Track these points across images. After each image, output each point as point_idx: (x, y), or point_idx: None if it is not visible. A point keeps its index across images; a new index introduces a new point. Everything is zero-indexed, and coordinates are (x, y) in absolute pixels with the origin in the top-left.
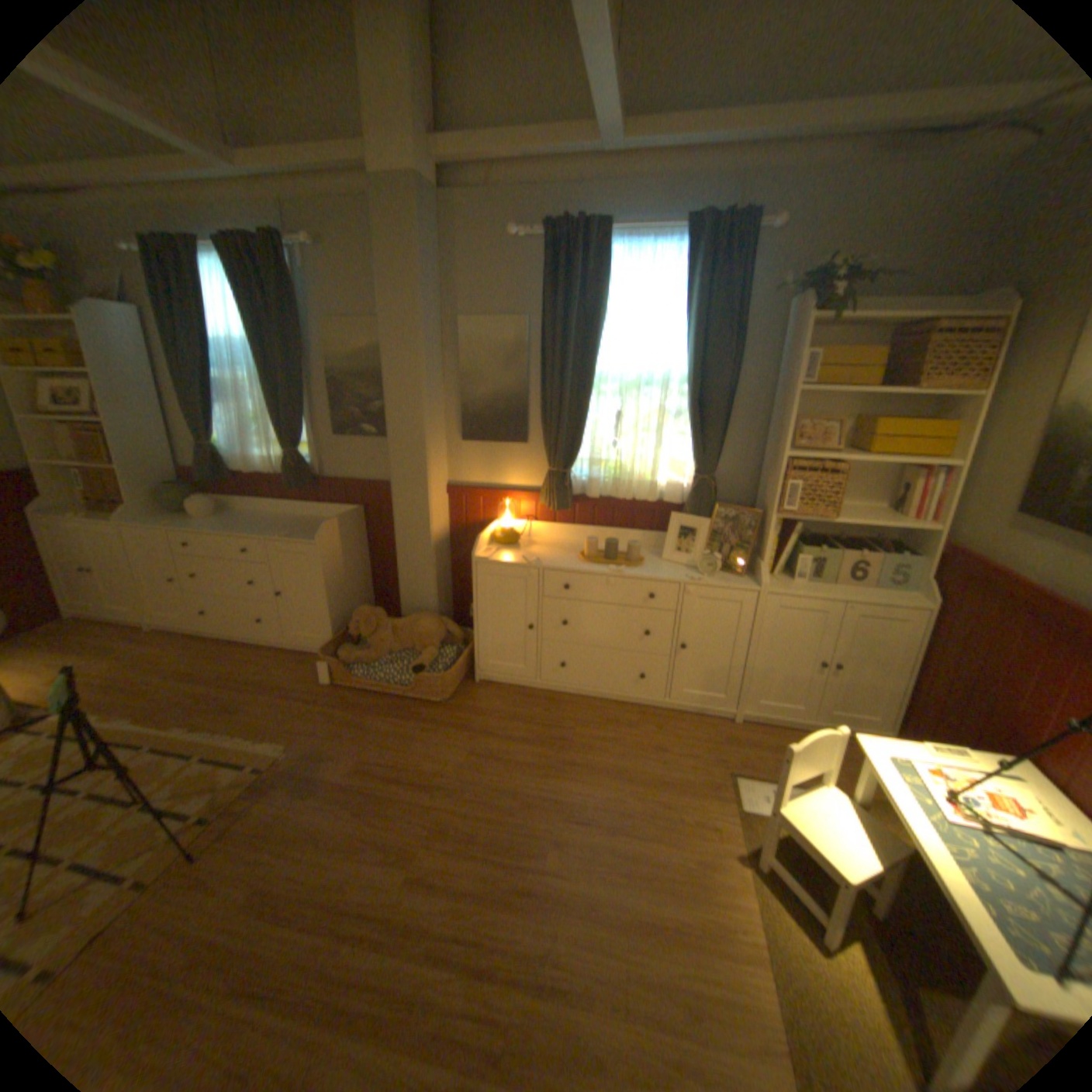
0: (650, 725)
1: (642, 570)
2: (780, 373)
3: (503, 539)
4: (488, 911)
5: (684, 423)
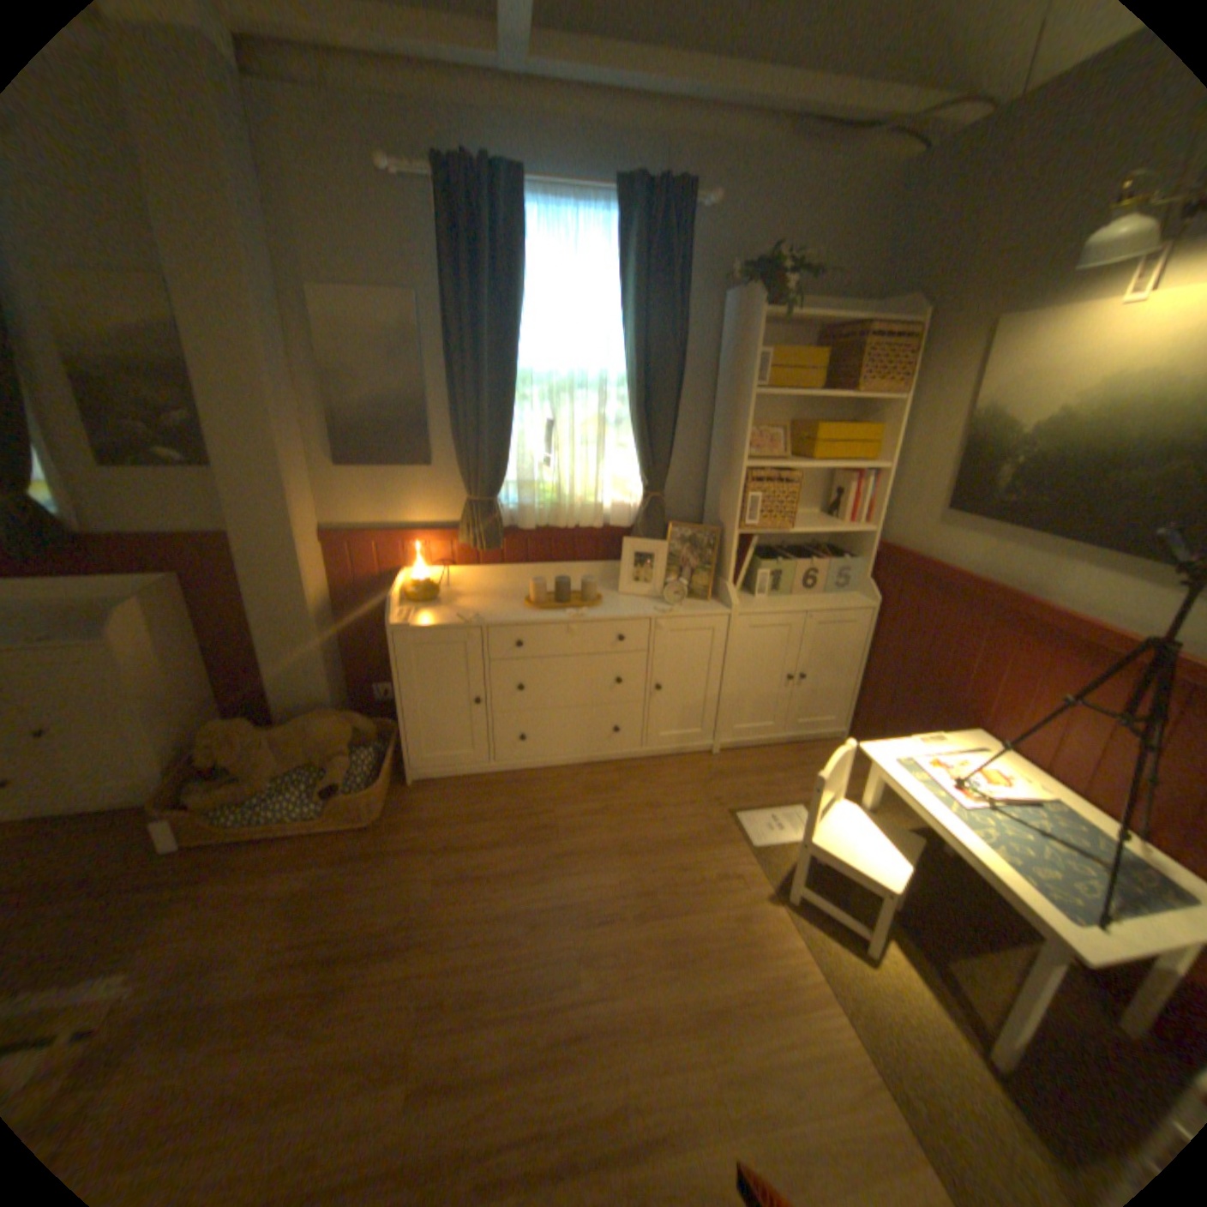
0: (632, 781)
1: (604, 610)
2: (720, 375)
3: (419, 595)
4: (534, 1084)
5: (625, 434)
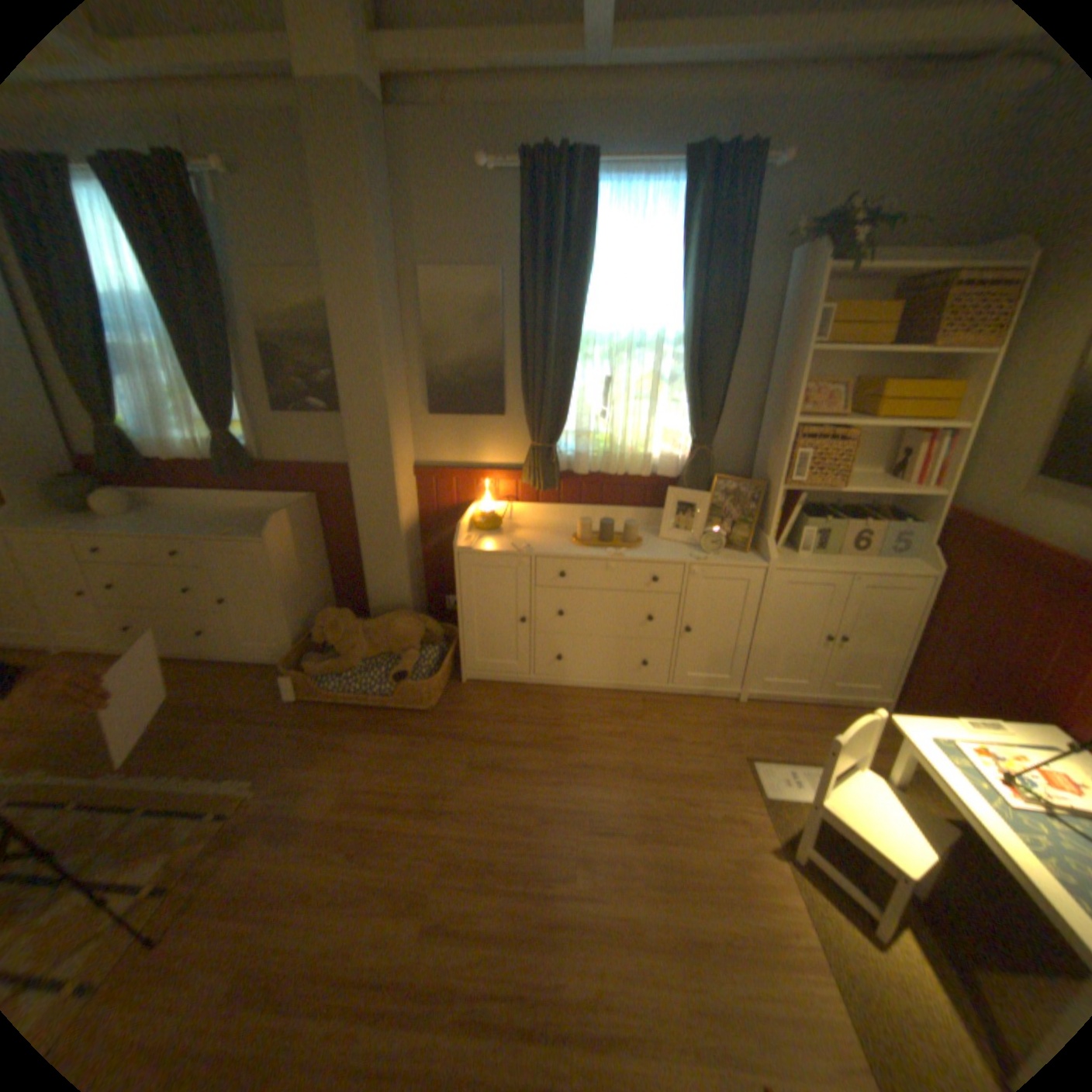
0: (655, 713)
1: (642, 552)
2: (781, 332)
3: (484, 525)
4: (522, 954)
5: (678, 390)
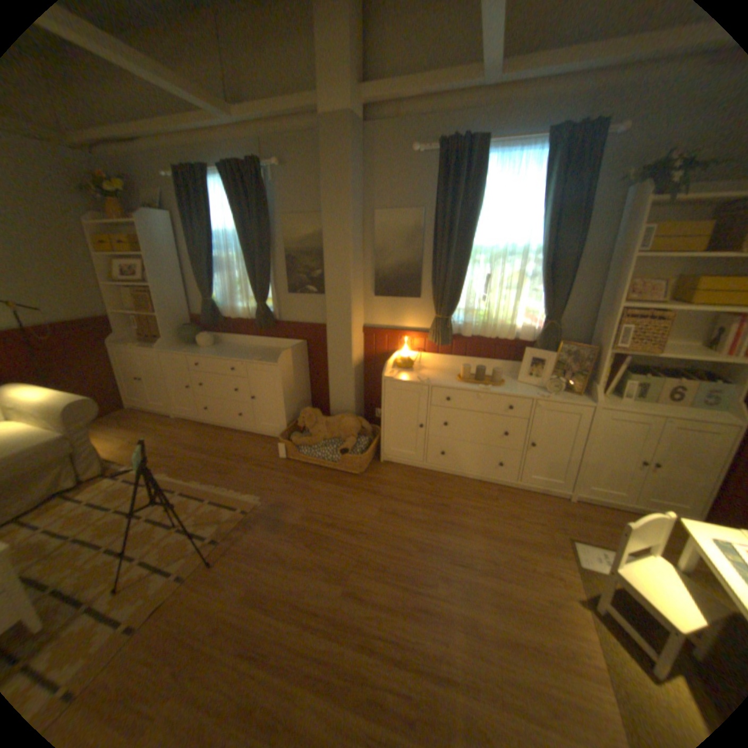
0: (506, 499)
1: (503, 389)
2: (616, 243)
3: (402, 364)
4: (399, 620)
5: (537, 282)
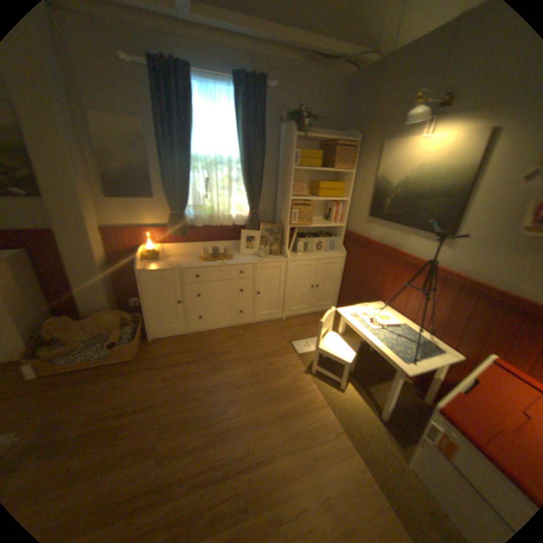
0: (248, 332)
1: (233, 260)
2: (279, 160)
3: (149, 256)
4: (210, 449)
5: (240, 185)
